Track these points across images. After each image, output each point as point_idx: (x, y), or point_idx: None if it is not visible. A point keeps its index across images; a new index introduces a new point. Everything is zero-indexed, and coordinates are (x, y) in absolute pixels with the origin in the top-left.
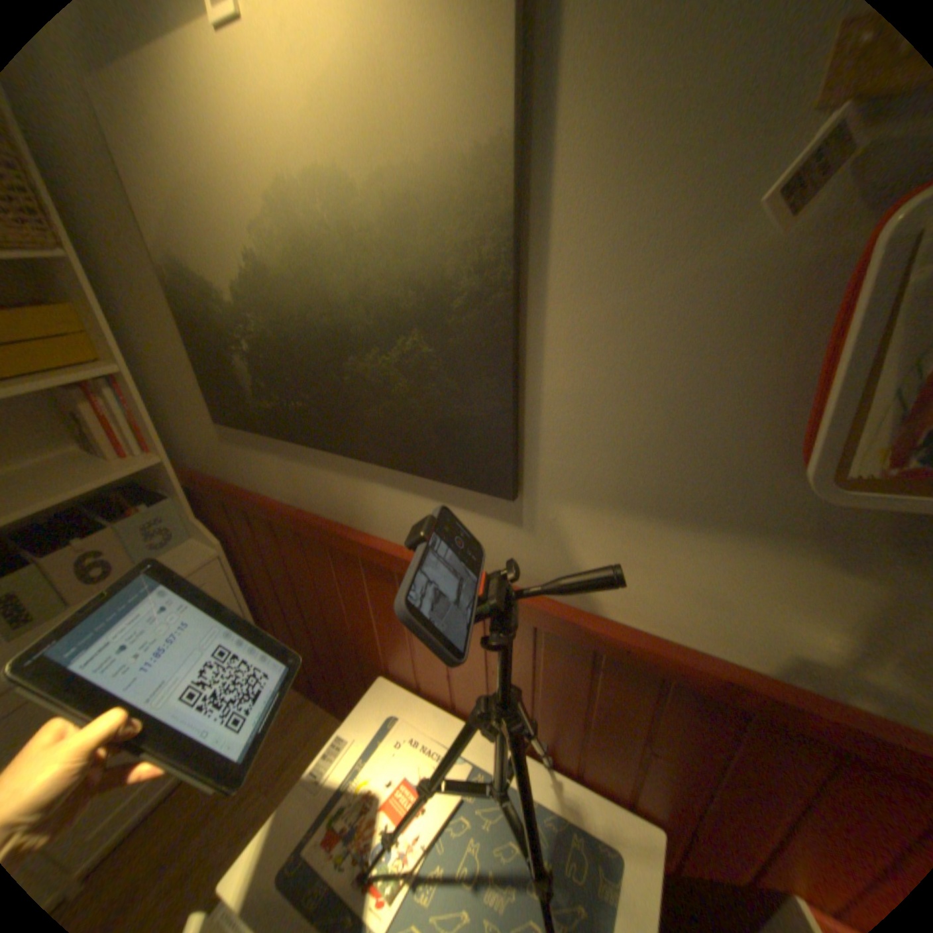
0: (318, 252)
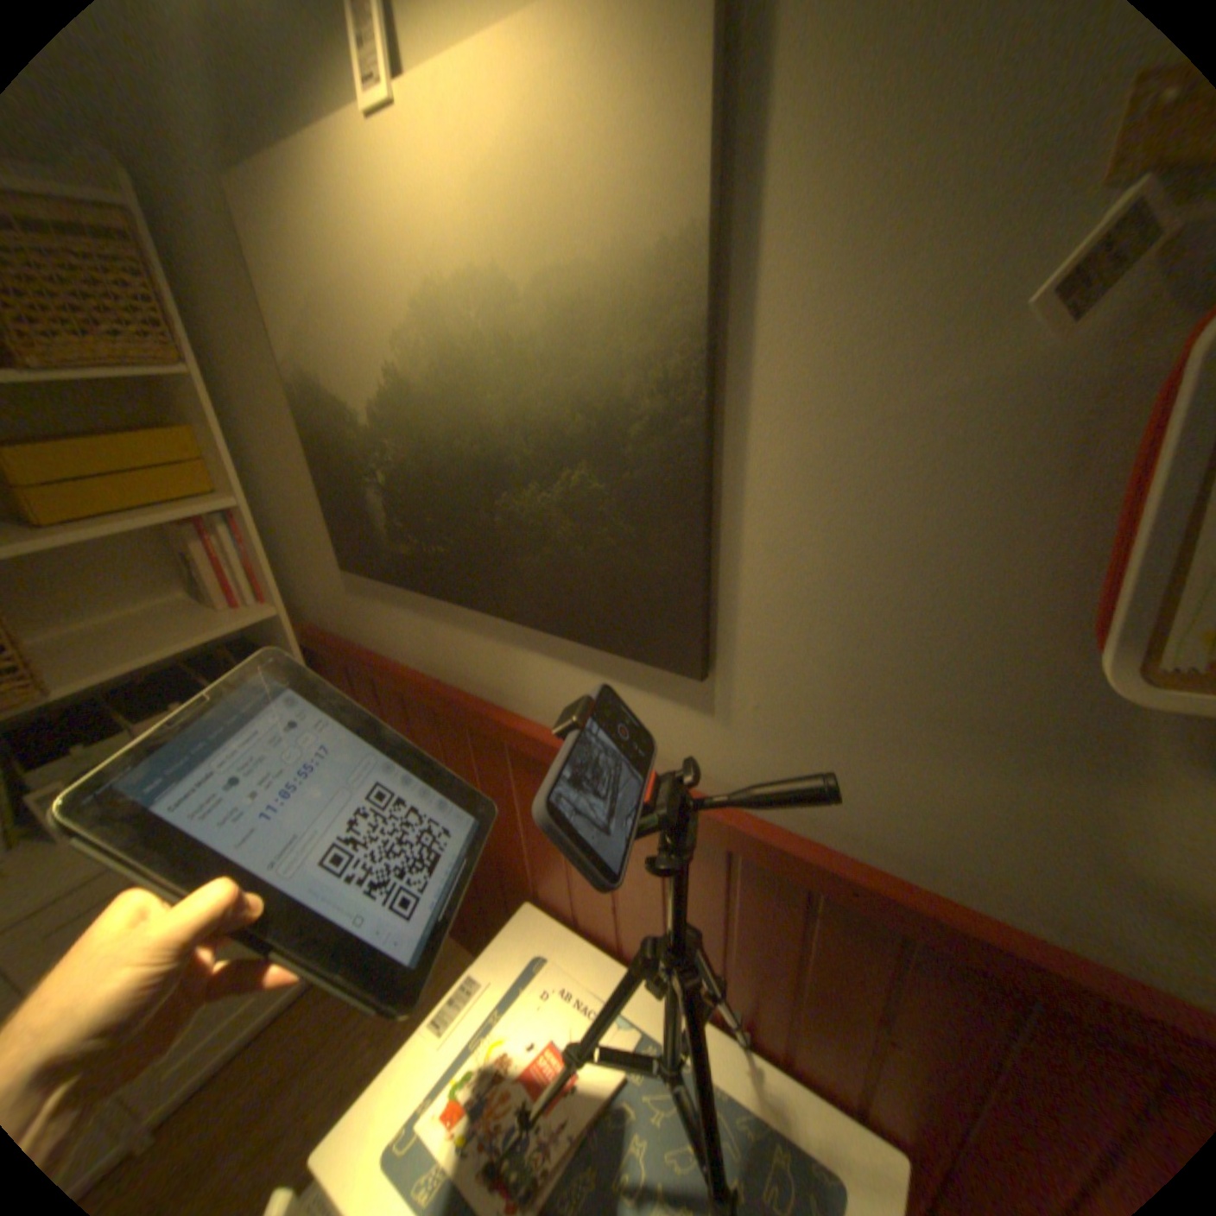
0: (470, 366)
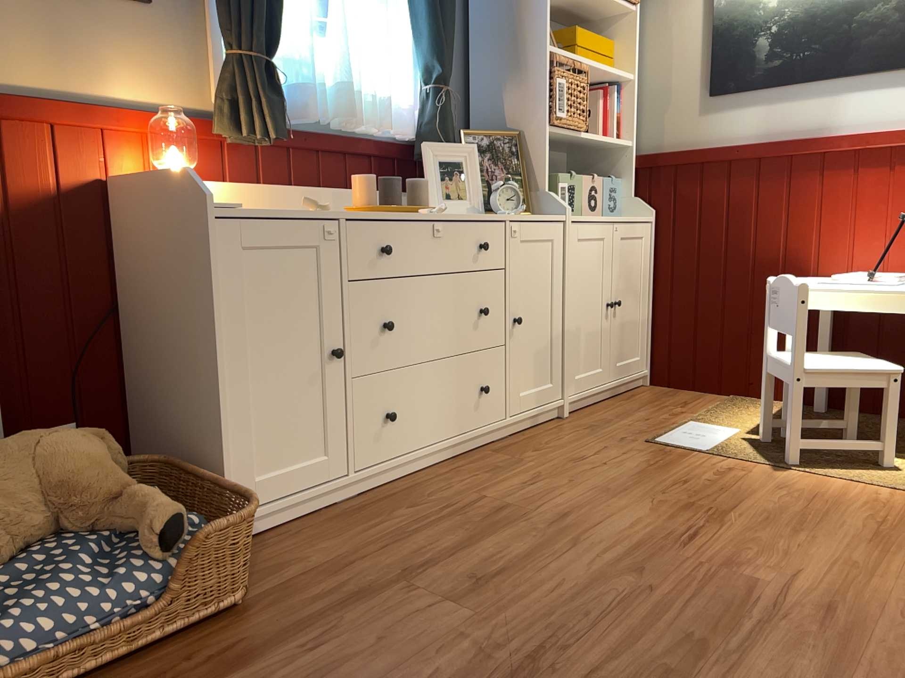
0: None
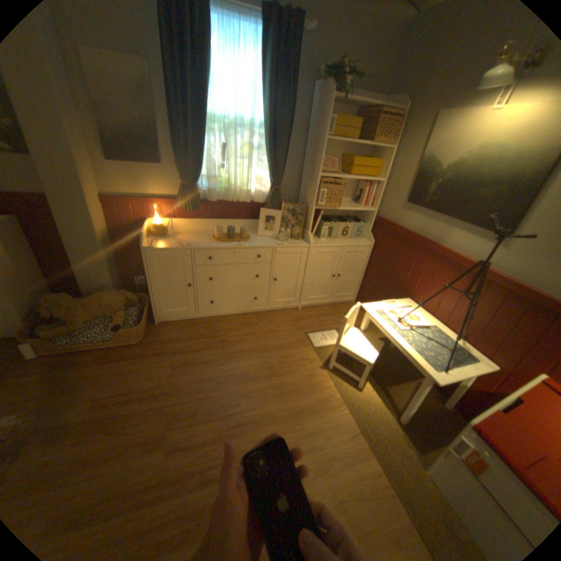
0: (485, 162)
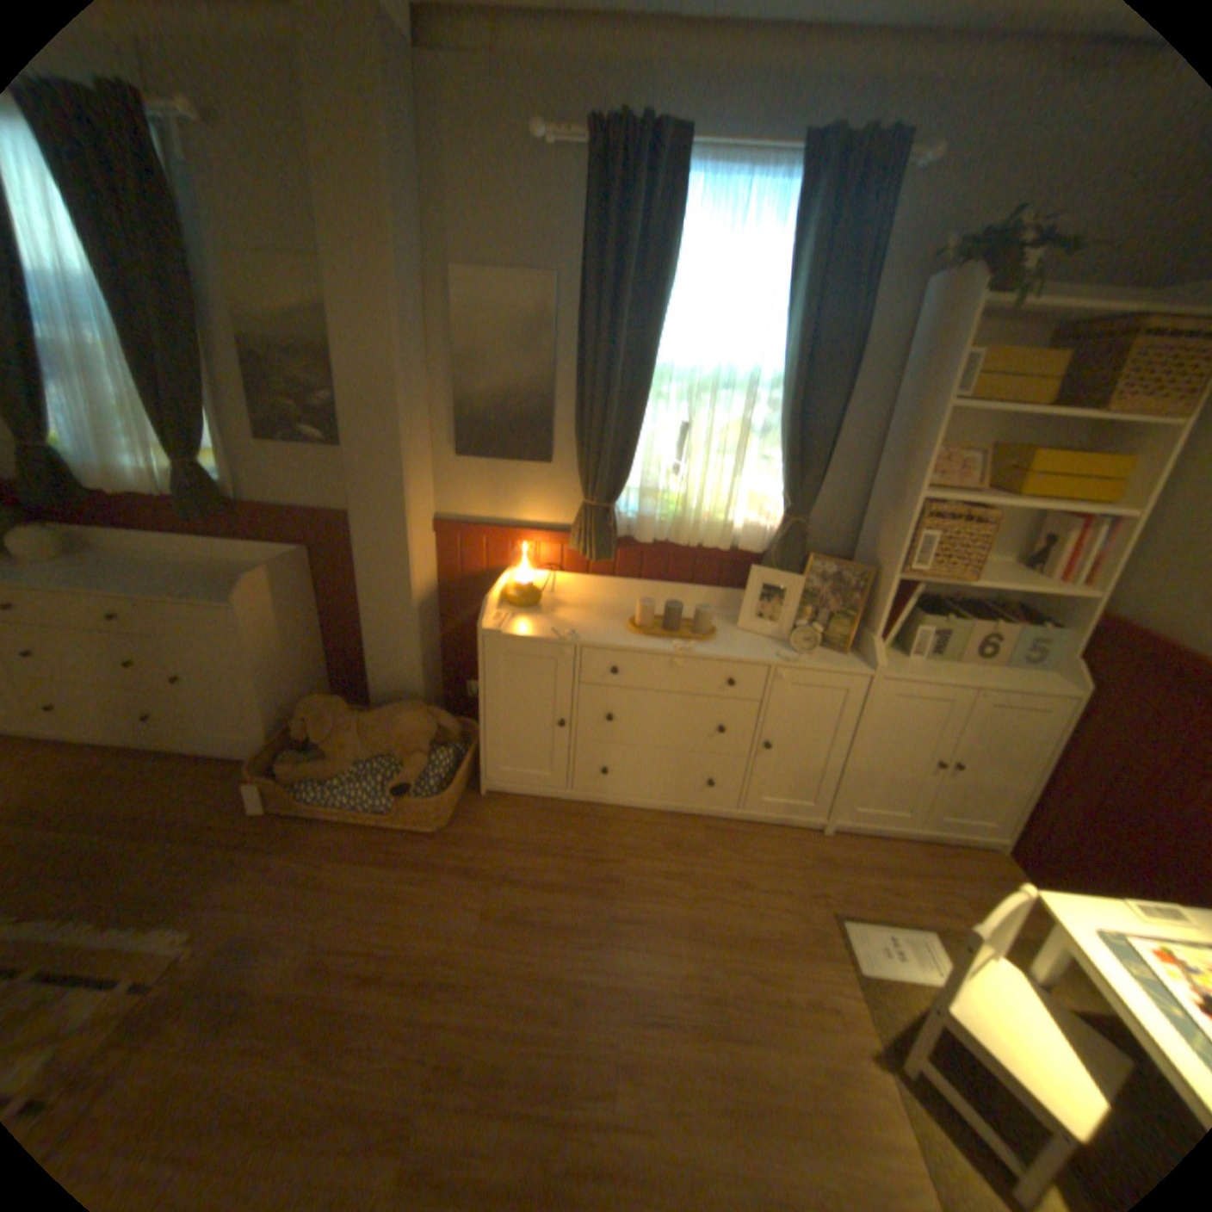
0: None
